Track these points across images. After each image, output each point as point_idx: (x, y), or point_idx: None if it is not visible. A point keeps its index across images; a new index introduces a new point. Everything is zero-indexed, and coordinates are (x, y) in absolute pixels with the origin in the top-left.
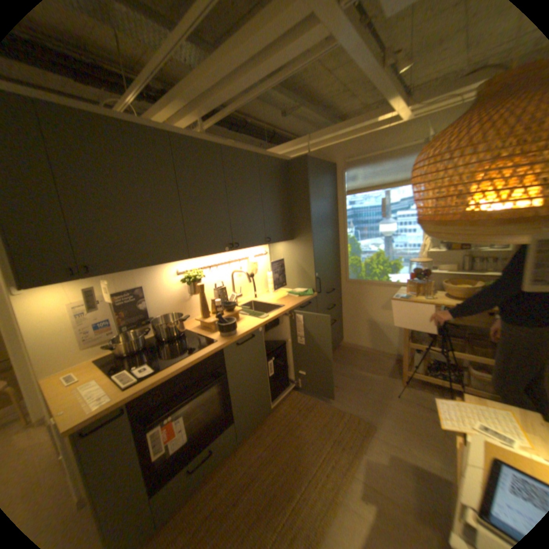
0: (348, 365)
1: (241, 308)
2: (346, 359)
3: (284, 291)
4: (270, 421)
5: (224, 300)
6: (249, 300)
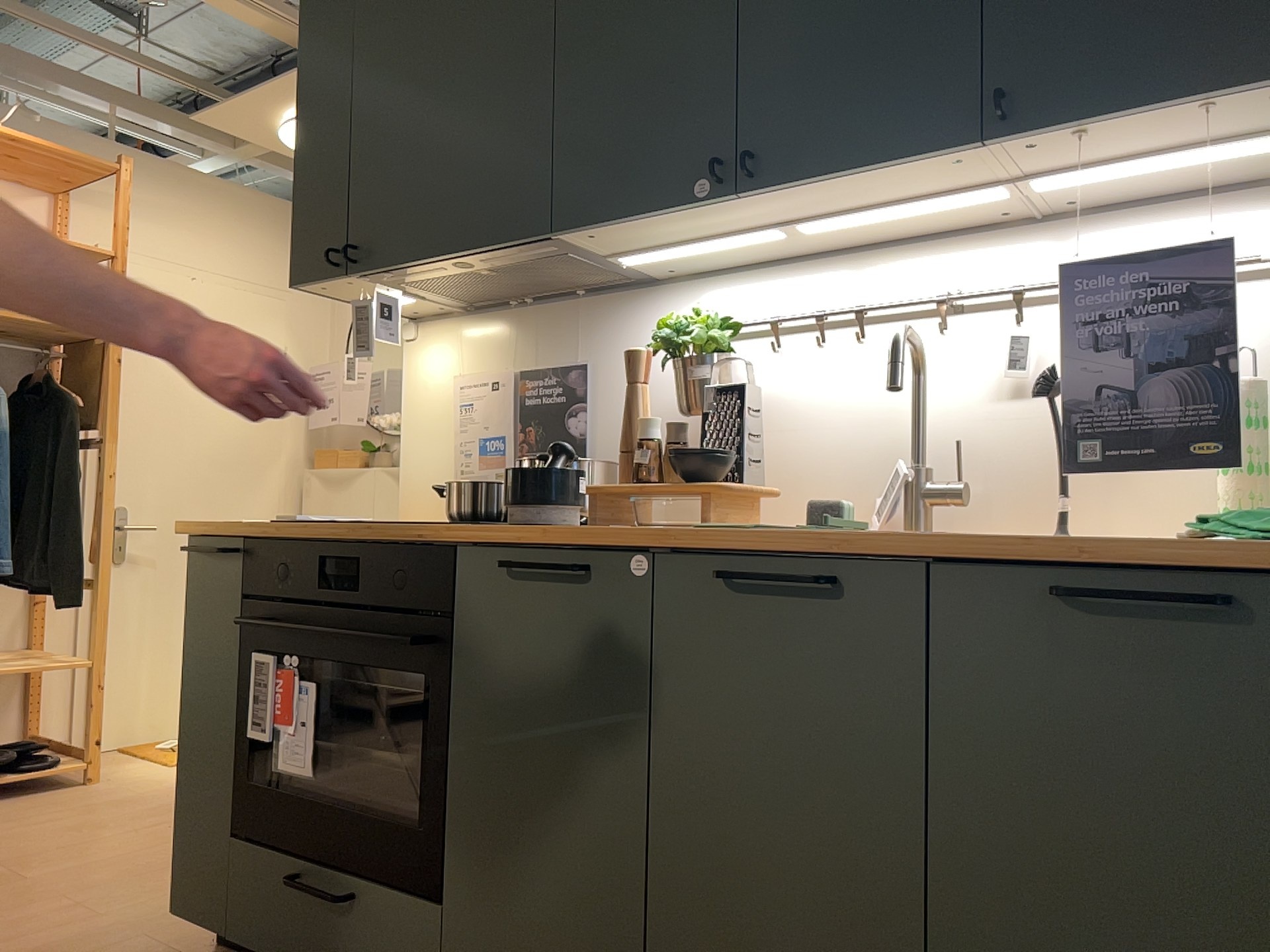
0: None
1: None
2: None
3: None
4: None
5: (744, 452)
6: None
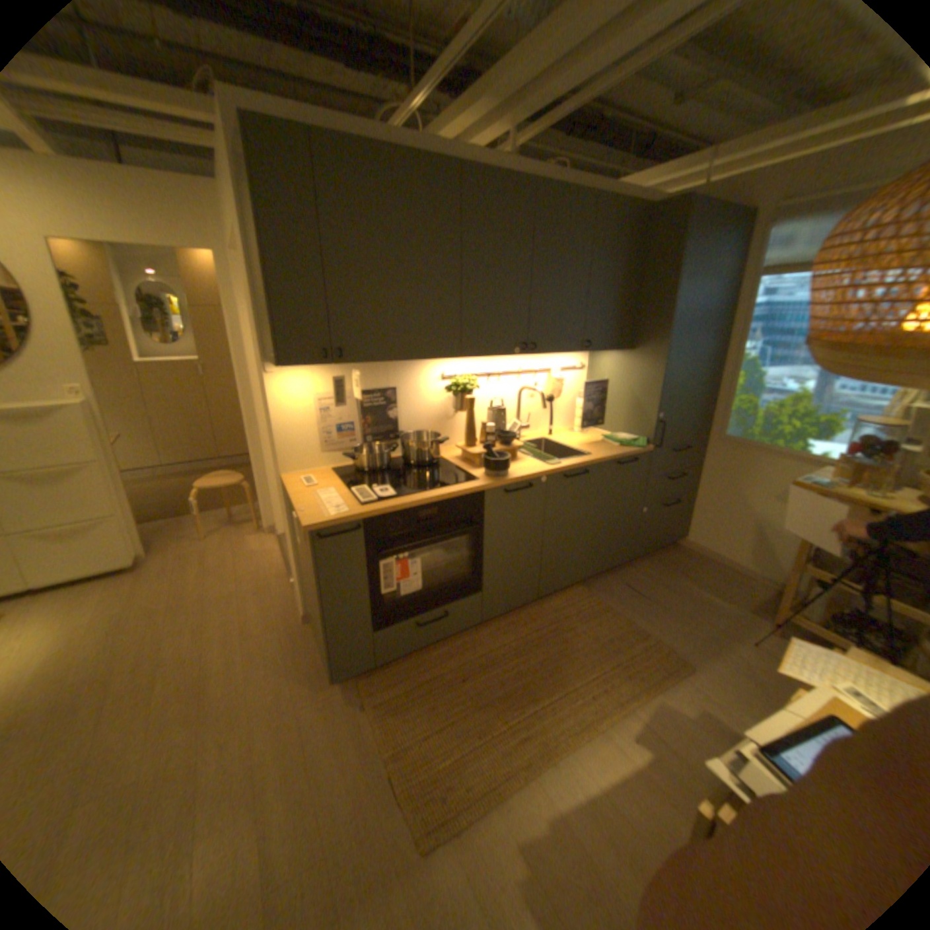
0: (683, 577)
1: (523, 446)
2: (683, 567)
3: (600, 434)
4: (533, 611)
5: (501, 429)
6: (539, 436)
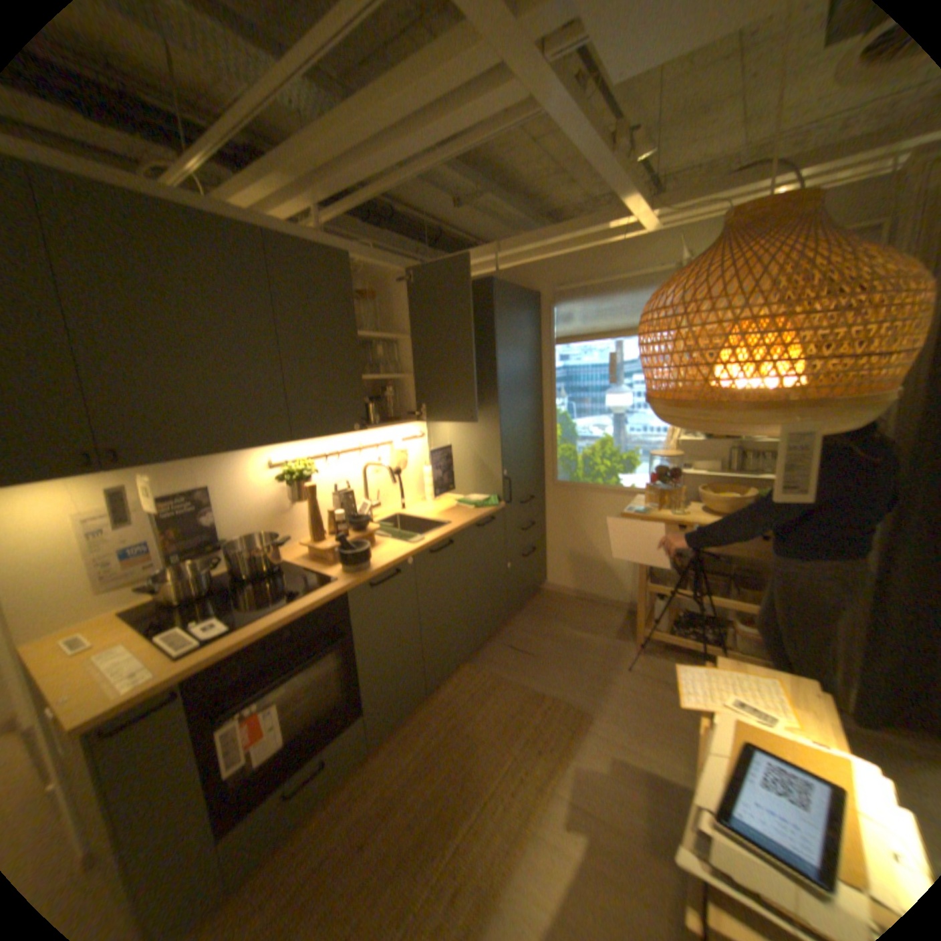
0: (553, 622)
1: (378, 527)
2: (550, 611)
3: (451, 499)
4: (423, 713)
5: (351, 514)
6: (392, 513)
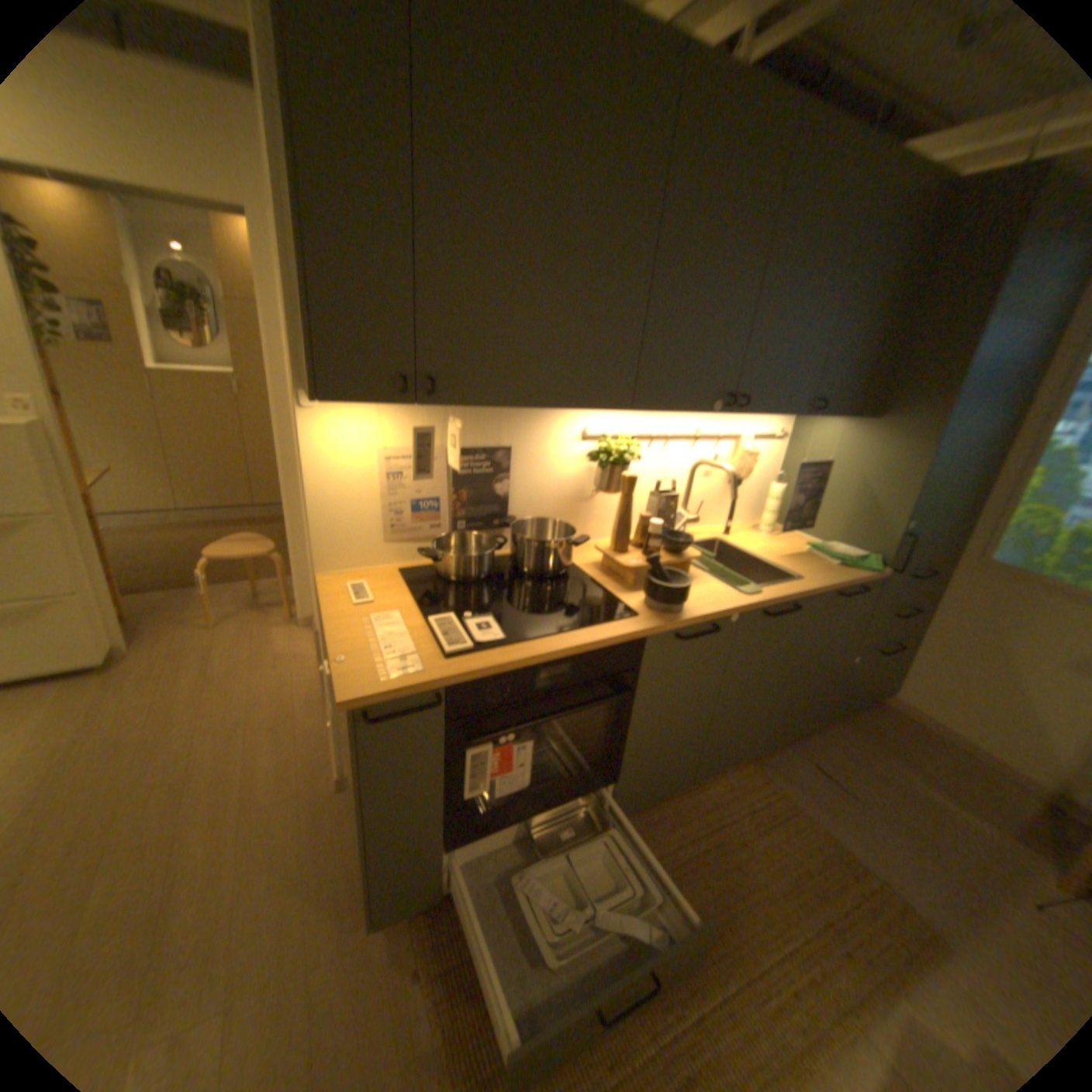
0: (898, 761)
1: (691, 550)
2: (895, 742)
3: (799, 538)
4: (683, 803)
5: (666, 524)
6: (710, 534)
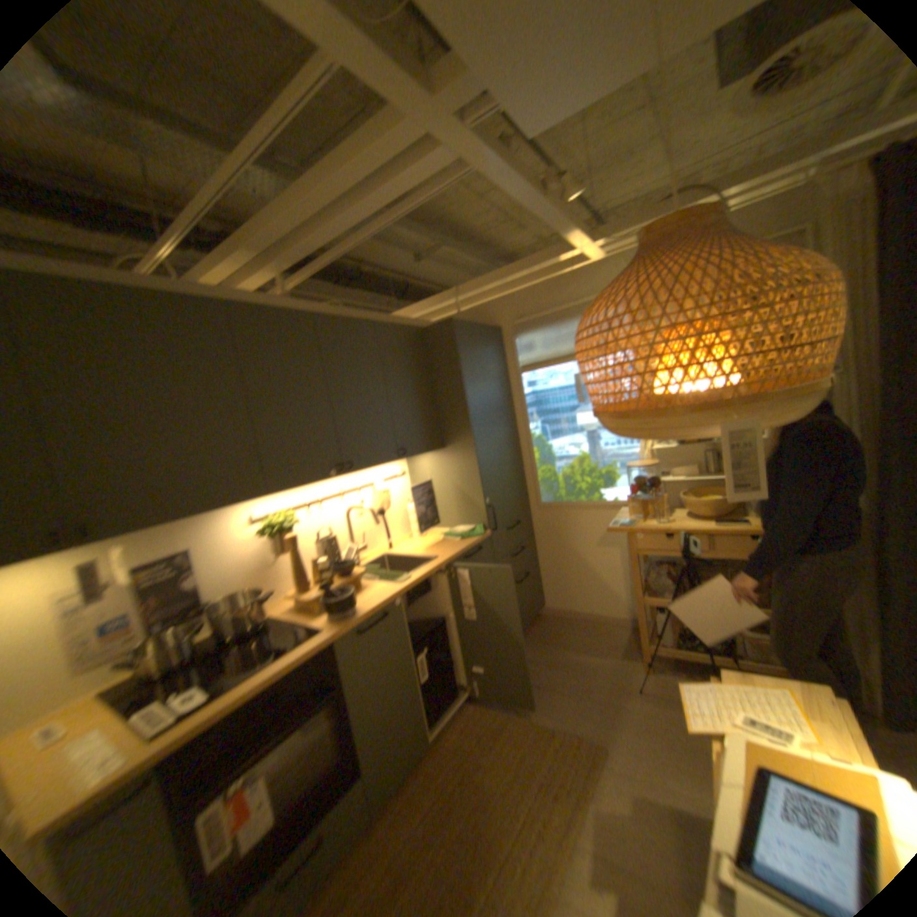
0: (556, 647)
1: (366, 568)
2: (552, 636)
3: (439, 531)
4: (429, 764)
5: (336, 558)
6: (381, 552)
